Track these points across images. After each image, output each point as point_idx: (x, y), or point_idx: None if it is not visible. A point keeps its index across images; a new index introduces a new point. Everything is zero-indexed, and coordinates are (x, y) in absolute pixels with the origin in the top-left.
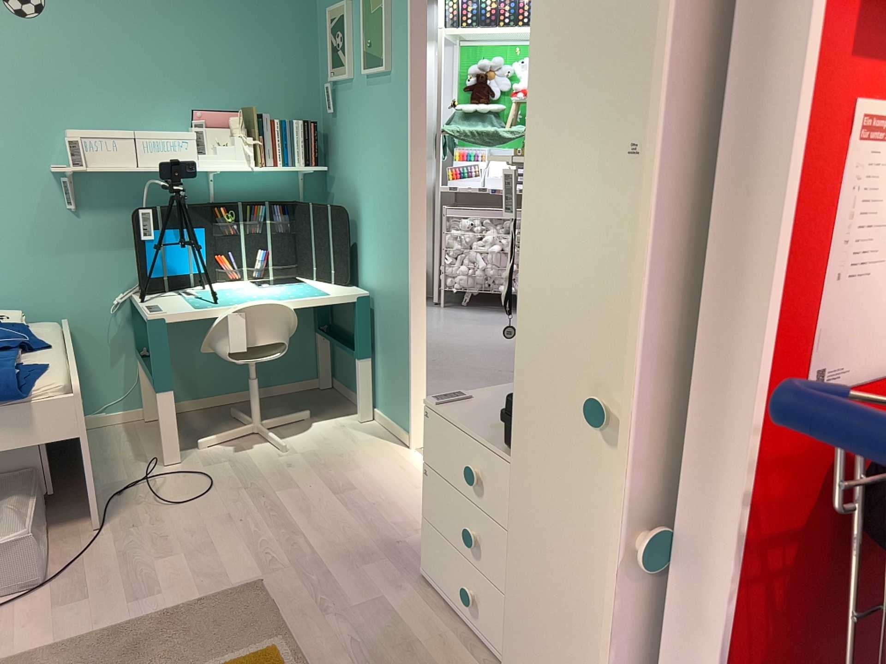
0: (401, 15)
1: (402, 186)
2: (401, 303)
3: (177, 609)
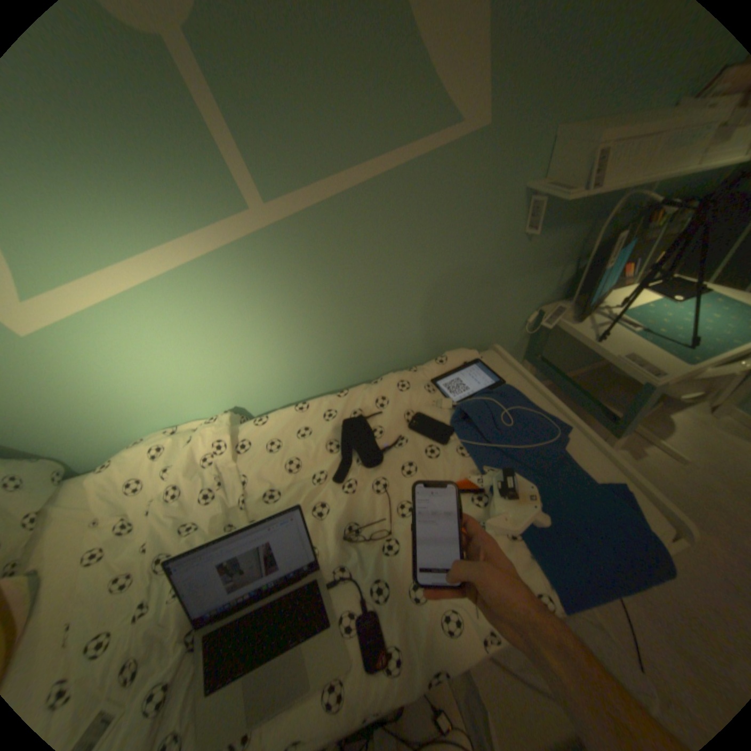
0: None
1: None
2: None
3: None
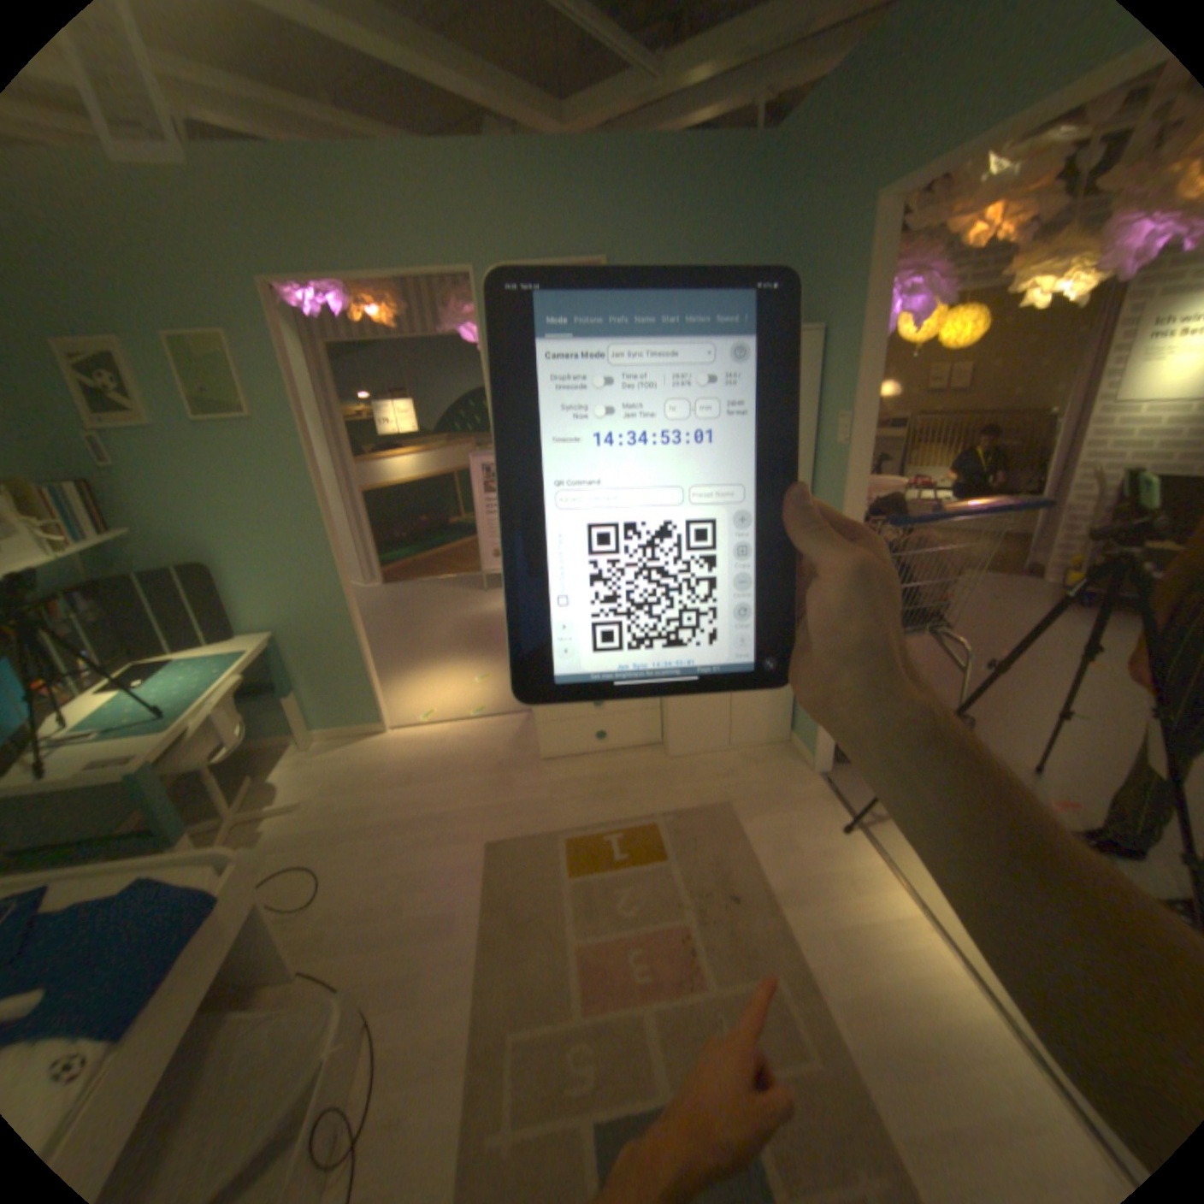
0: (261, 364)
1: (309, 523)
2: (334, 624)
3: (485, 899)
